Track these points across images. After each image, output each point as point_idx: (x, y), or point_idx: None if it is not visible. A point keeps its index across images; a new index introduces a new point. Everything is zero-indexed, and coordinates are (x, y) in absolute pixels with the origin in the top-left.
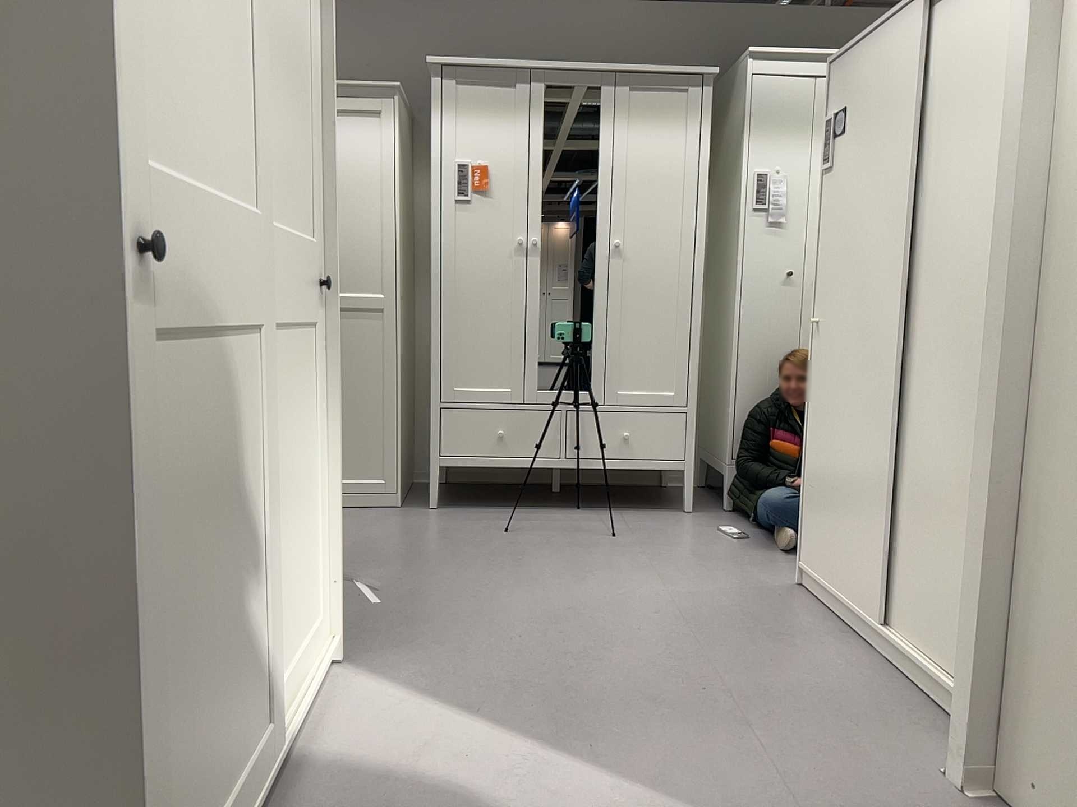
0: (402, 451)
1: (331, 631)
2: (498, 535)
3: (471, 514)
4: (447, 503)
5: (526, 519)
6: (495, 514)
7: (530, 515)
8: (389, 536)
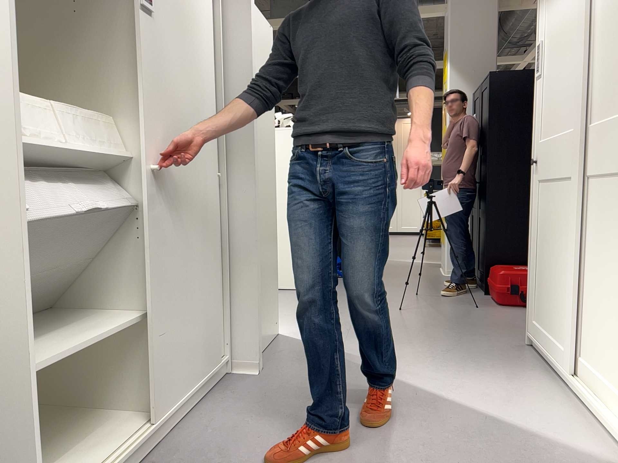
0: None
1: None
2: None
3: None
4: None
5: None
6: None
7: None
8: None
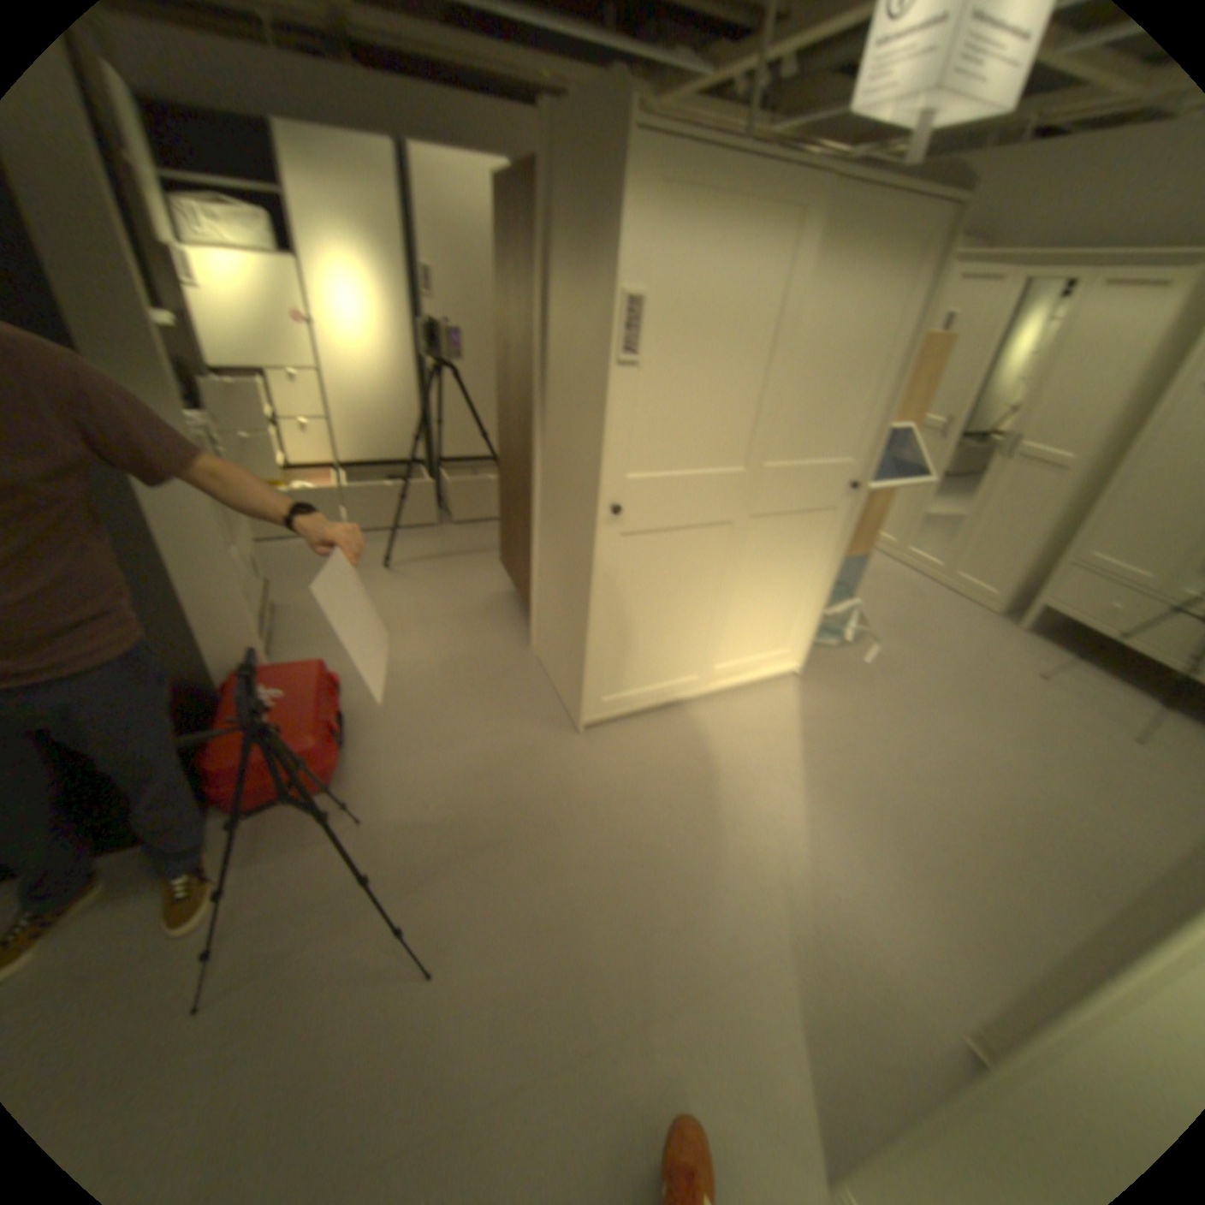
0: (1031, 579)
1: (804, 659)
2: (1038, 676)
3: (1050, 650)
4: (1050, 631)
5: (1093, 680)
6: (1071, 662)
7: (1102, 680)
8: (957, 630)
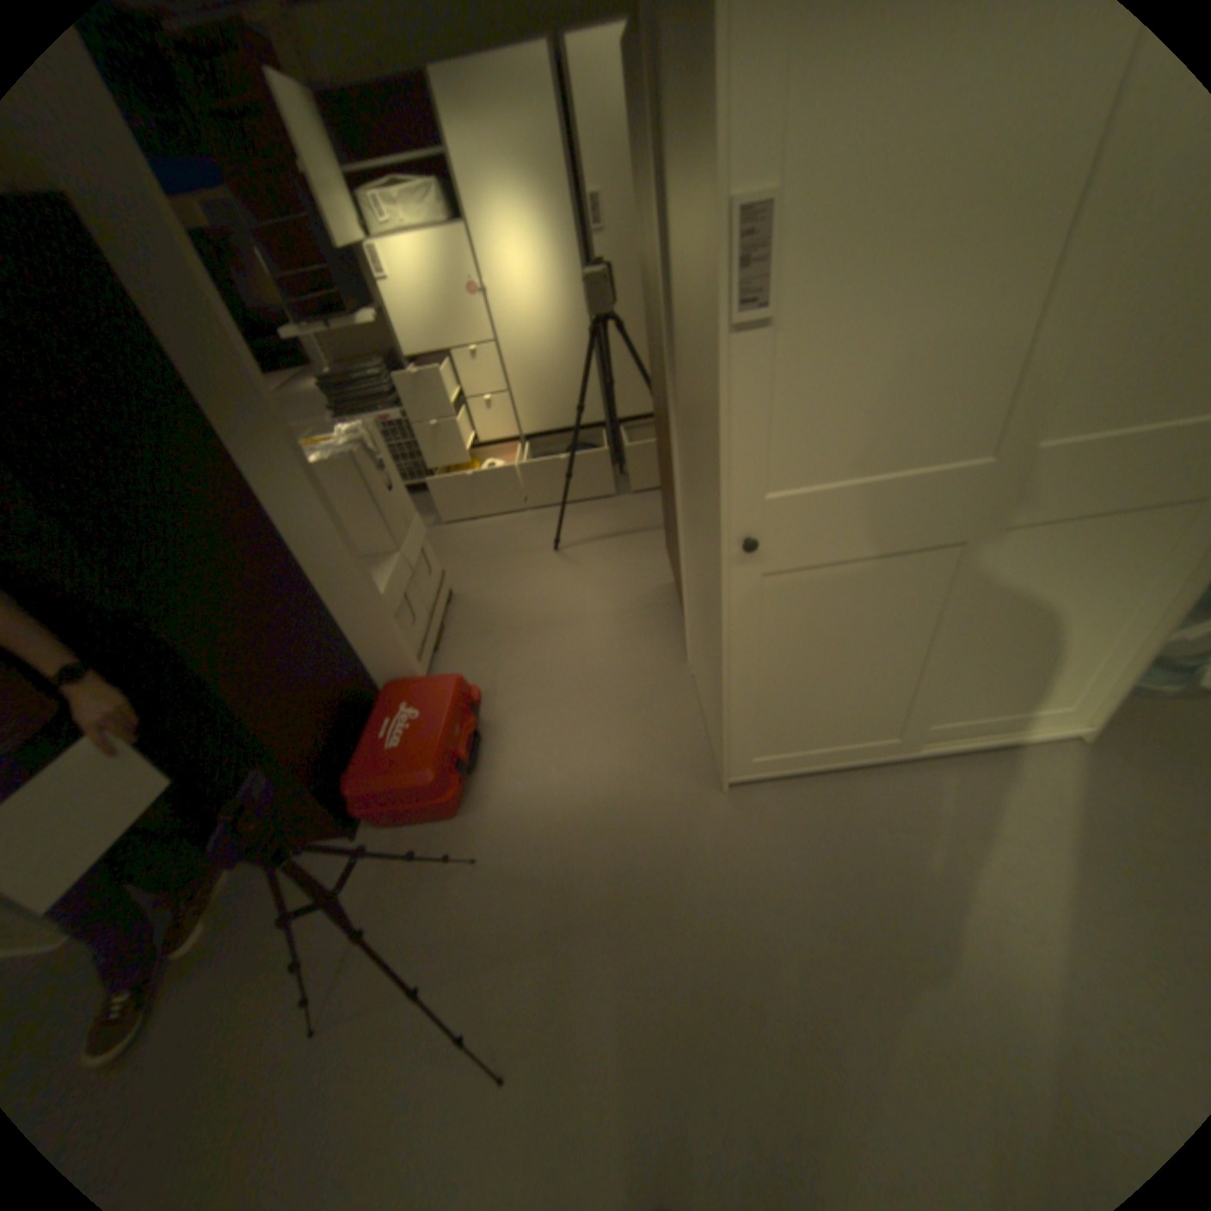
0: None
1: (1100, 719)
2: None
3: None
4: None
5: None
6: None
7: None
8: None
